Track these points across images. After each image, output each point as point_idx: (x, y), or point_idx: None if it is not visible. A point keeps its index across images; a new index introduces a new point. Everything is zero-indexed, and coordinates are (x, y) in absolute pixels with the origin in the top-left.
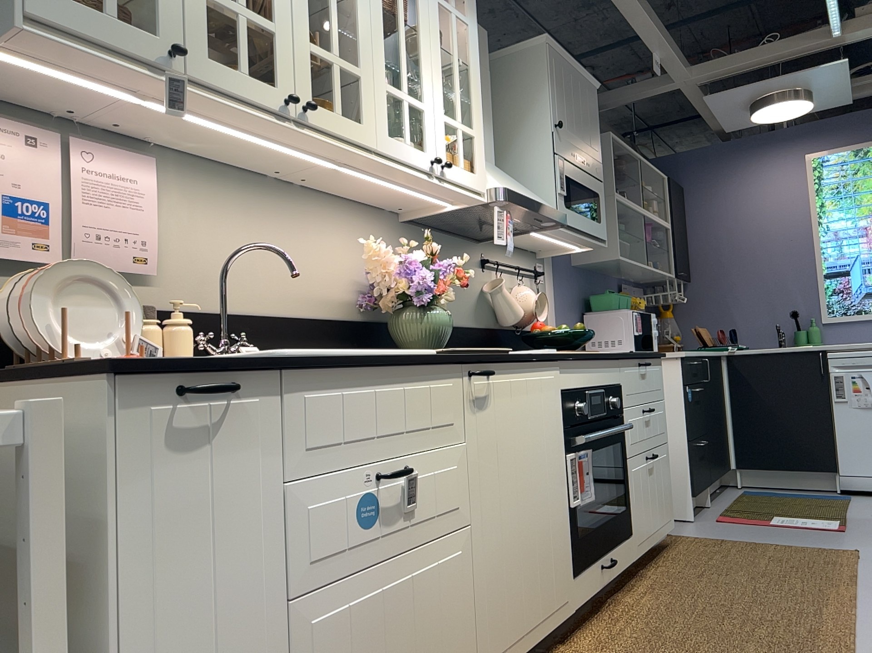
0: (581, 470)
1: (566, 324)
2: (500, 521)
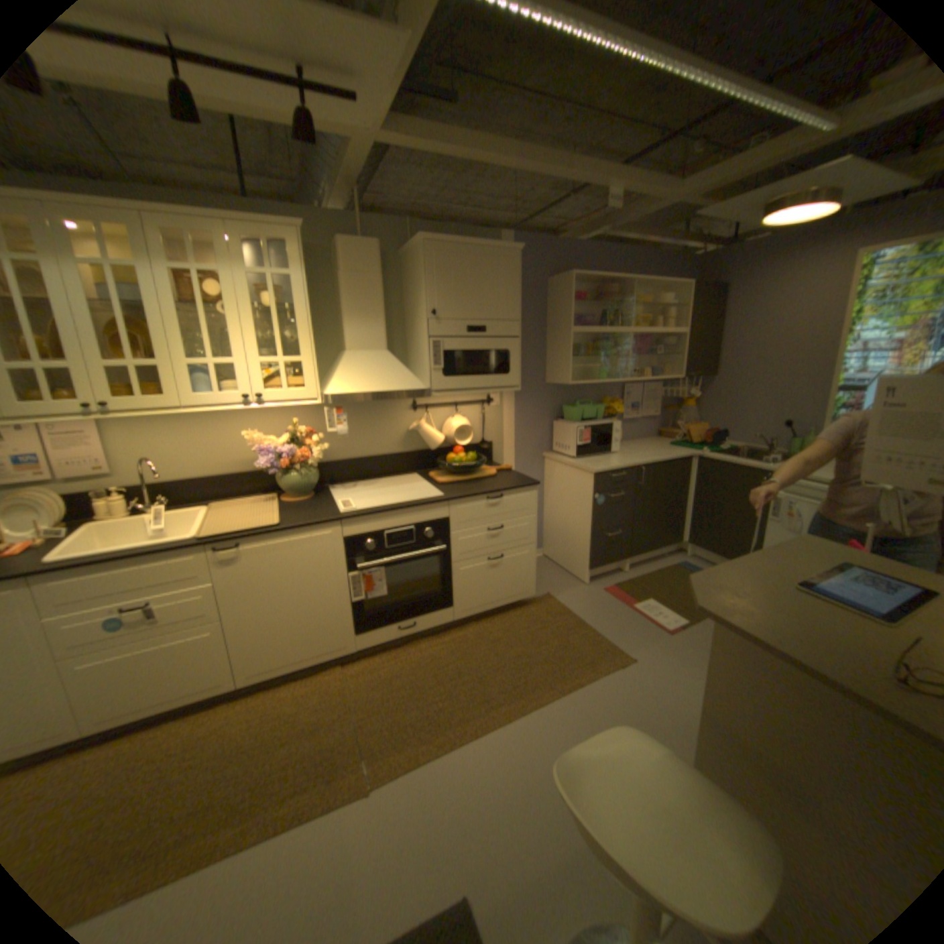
0: (368, 580)
1: (526, 431)
2: (254, 617)
